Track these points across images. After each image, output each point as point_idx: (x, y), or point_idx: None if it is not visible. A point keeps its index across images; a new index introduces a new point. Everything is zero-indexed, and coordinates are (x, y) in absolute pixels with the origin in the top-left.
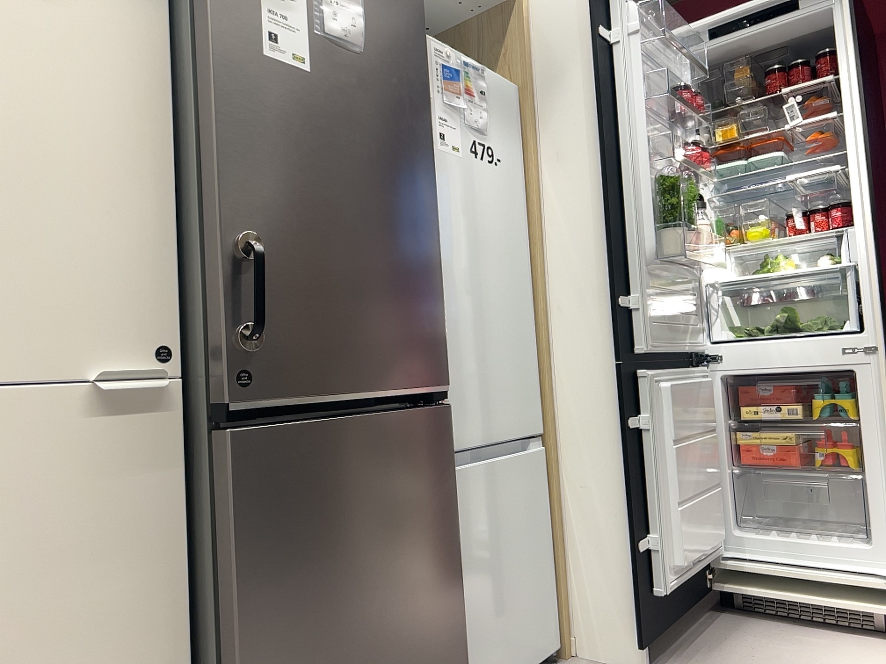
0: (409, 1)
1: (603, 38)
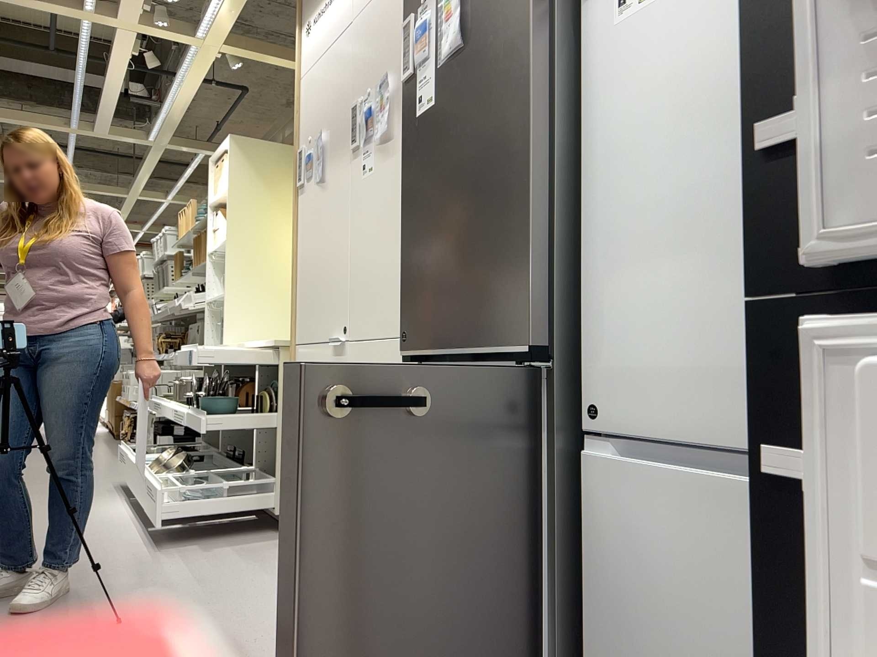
0: None
1: None
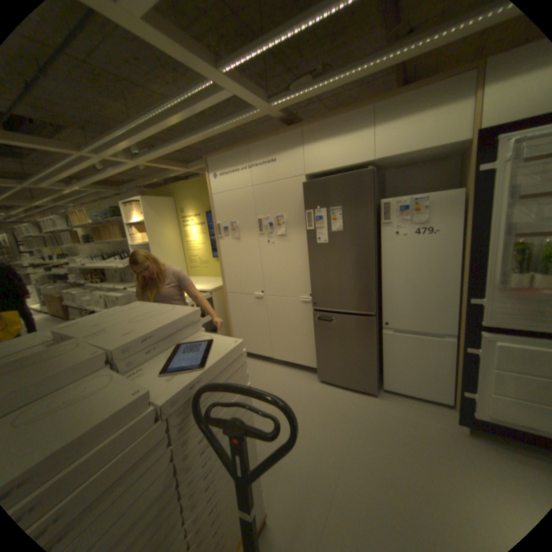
0: (365, 205)
1: (483, 171)
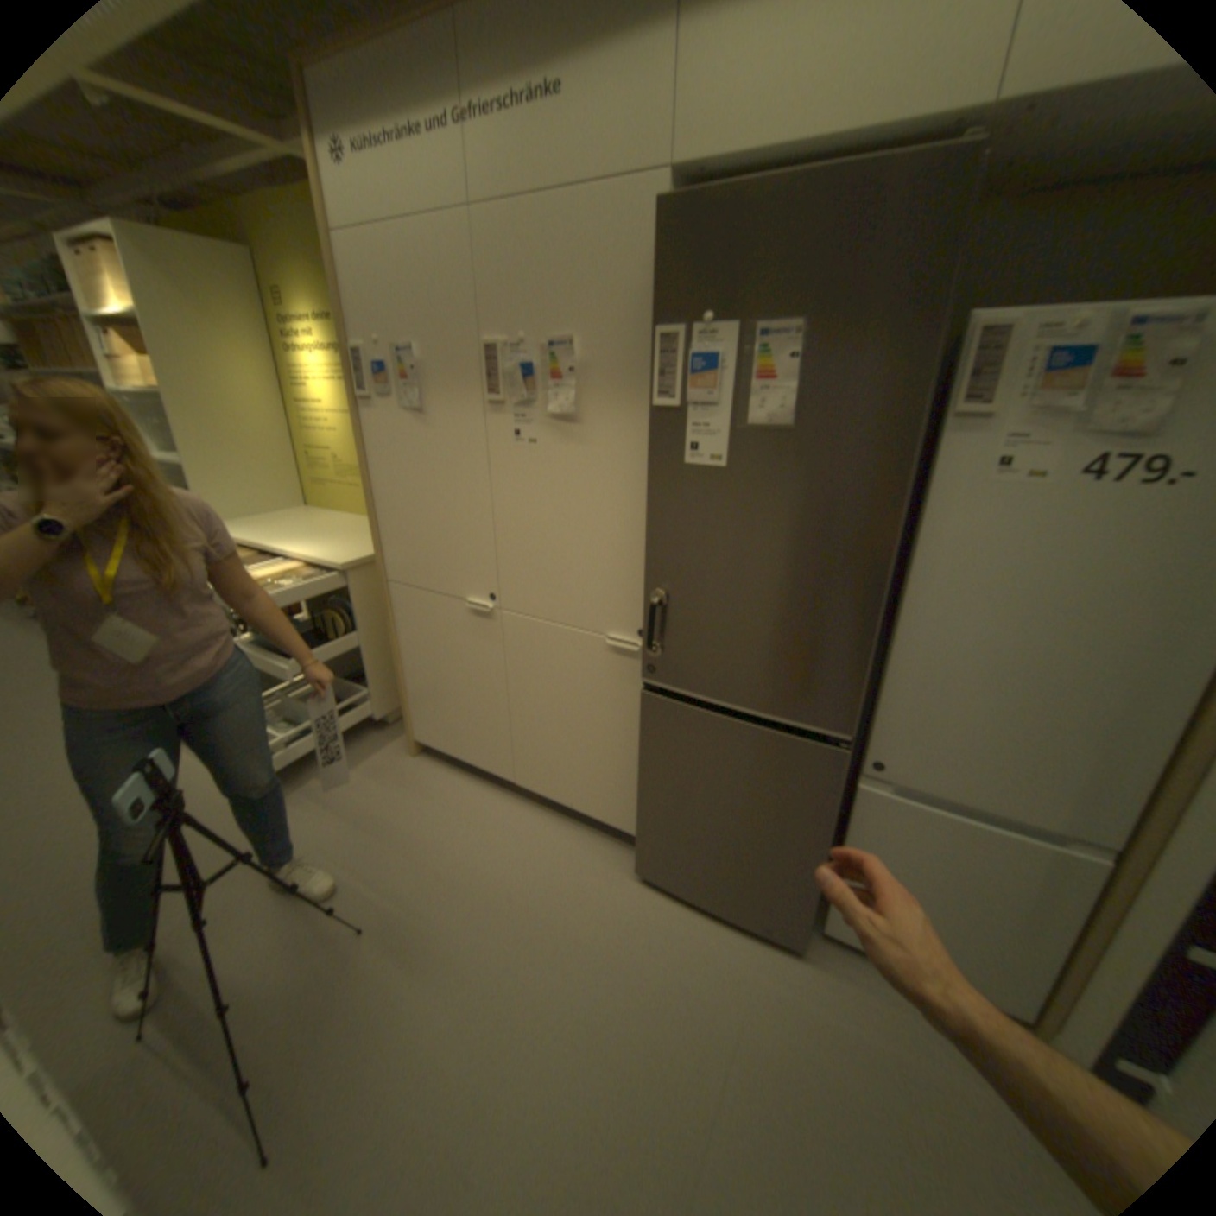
0: (909, 322)
1: None
